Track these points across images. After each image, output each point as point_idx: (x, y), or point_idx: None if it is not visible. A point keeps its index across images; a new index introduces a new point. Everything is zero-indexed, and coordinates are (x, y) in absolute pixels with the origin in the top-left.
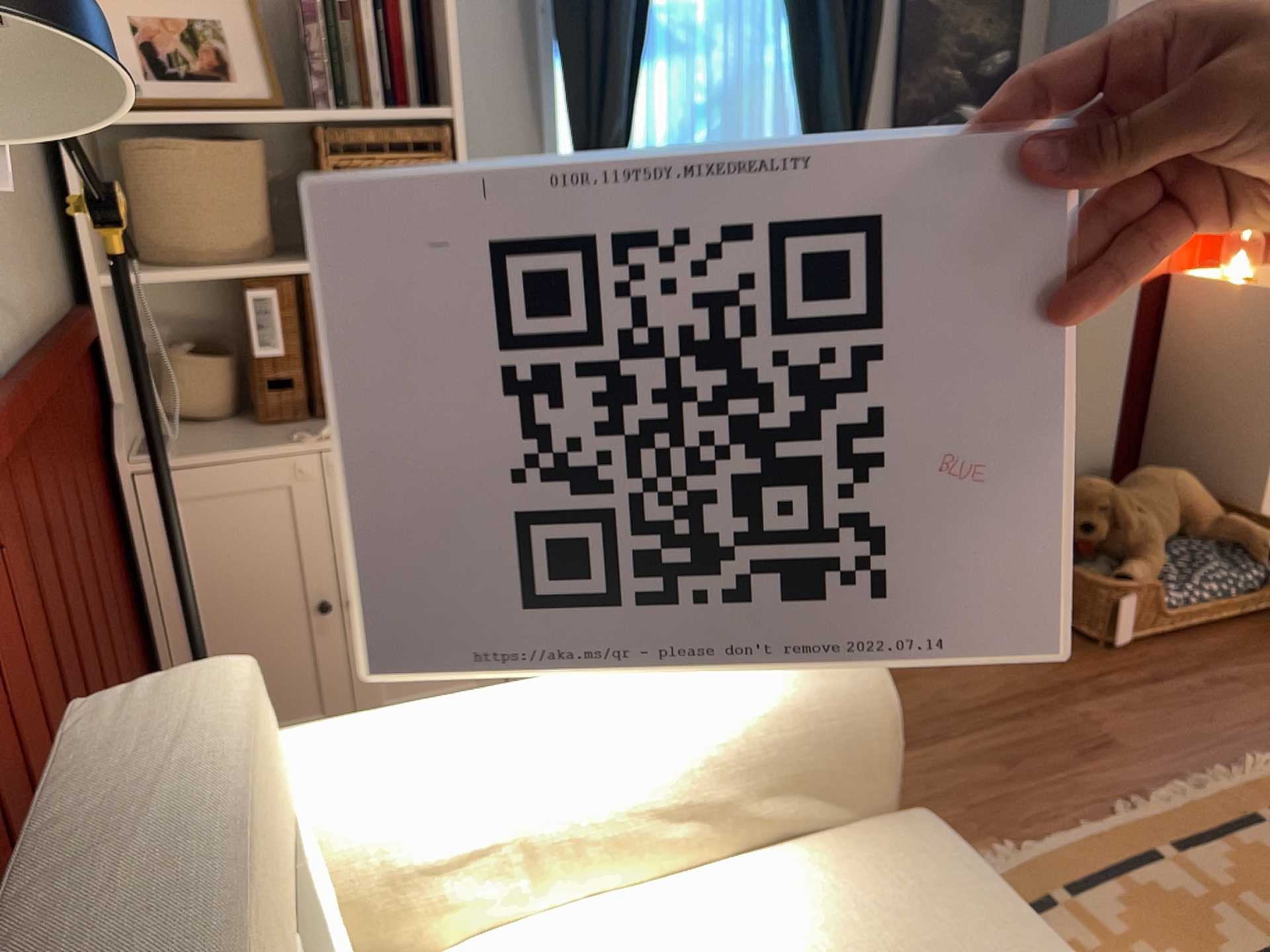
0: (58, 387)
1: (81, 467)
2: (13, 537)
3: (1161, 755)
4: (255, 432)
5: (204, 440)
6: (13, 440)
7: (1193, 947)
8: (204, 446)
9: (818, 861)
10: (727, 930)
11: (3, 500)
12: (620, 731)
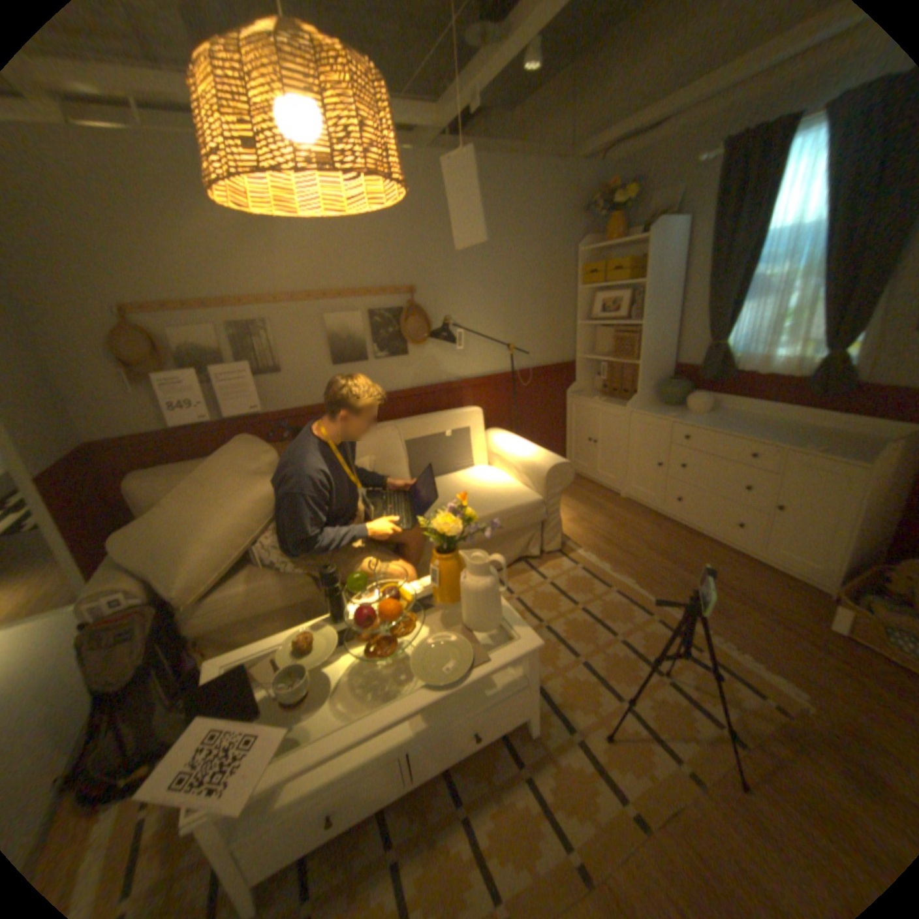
0: (546, 375)
1: (551, 391)
2: (507, 394)
3: (733, 632)
4: (595, 396)
5: (586, 395)
6: (516, 381)
7: (608, 614)
8: (582, 396)
9: (520, 488)
10: (501, 482)
11: (507, 388)
12: (517, 451)
